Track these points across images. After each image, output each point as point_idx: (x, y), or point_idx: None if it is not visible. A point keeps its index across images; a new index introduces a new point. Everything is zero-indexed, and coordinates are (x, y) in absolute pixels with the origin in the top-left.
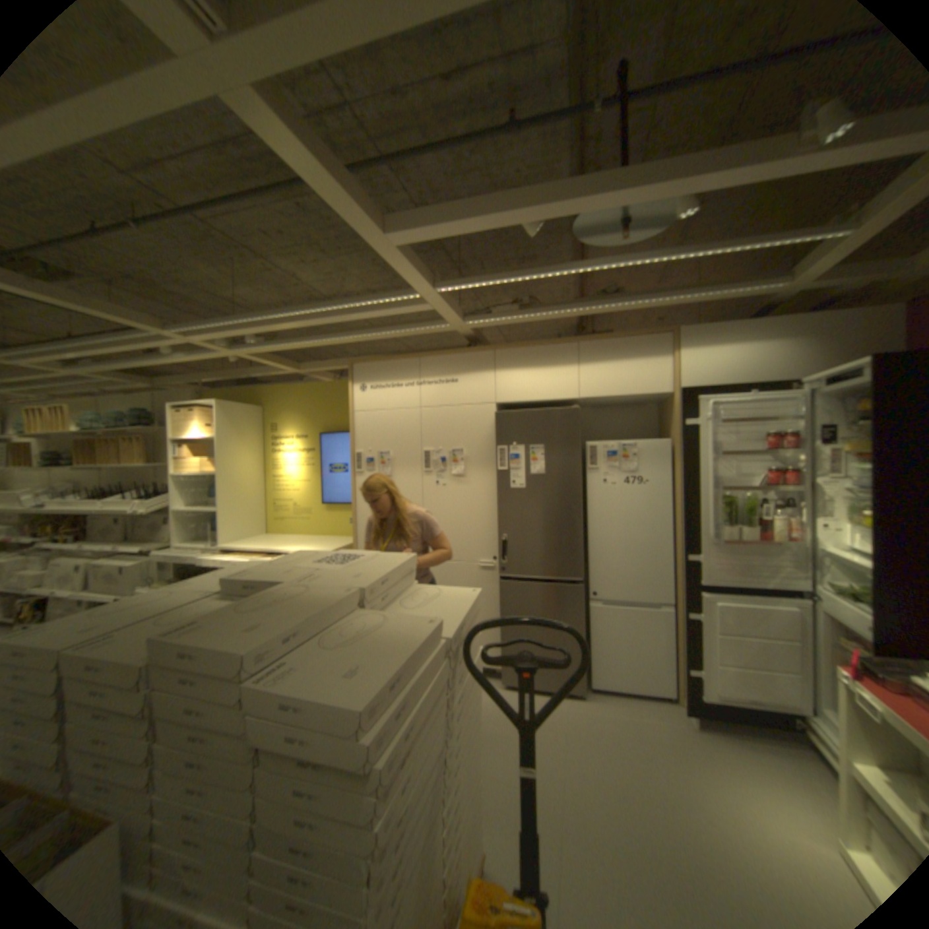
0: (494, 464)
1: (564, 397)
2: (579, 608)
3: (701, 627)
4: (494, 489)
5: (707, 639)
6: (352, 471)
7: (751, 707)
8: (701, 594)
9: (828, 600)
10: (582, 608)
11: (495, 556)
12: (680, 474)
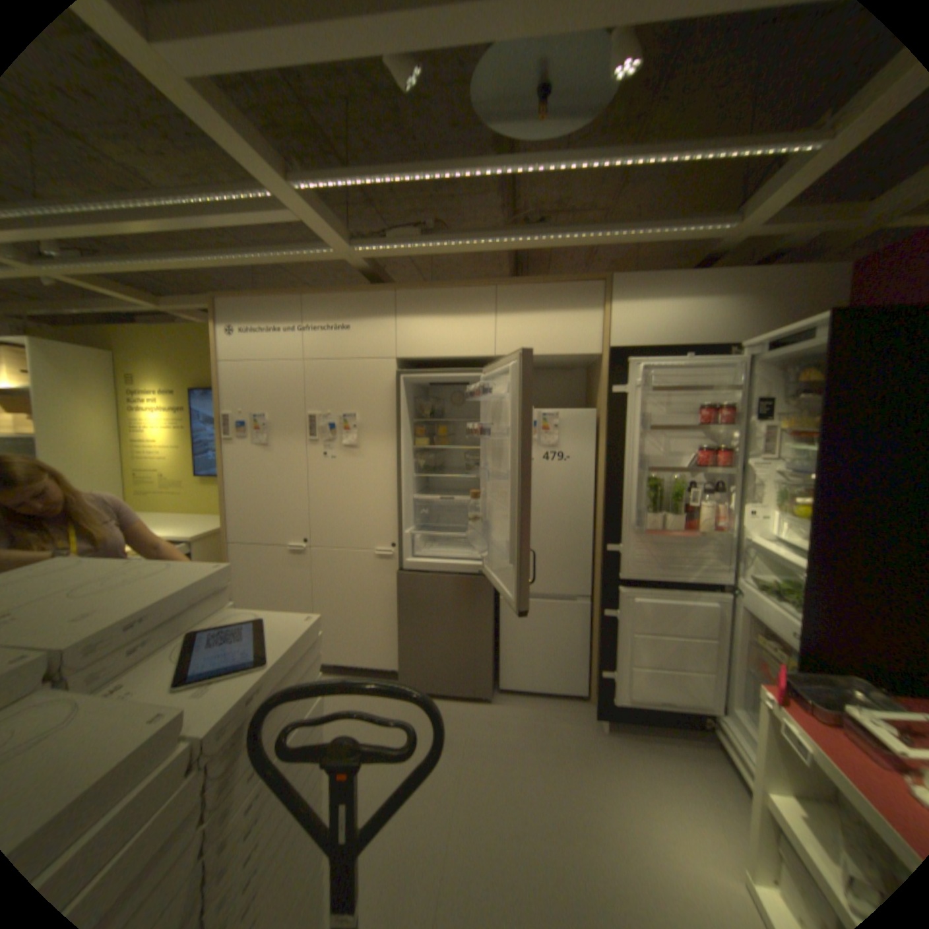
0: (393, 433)
1: (477, 353)
2: (487, 602)
3: (615, 624)
4: (393, 464)
5: (621, 637)
6: (217, 437)
7: (663, 708)
8: (618, 587)
9: (750, 595)
10: (489, 602)
11: (394, 542)
12: (603, 450)
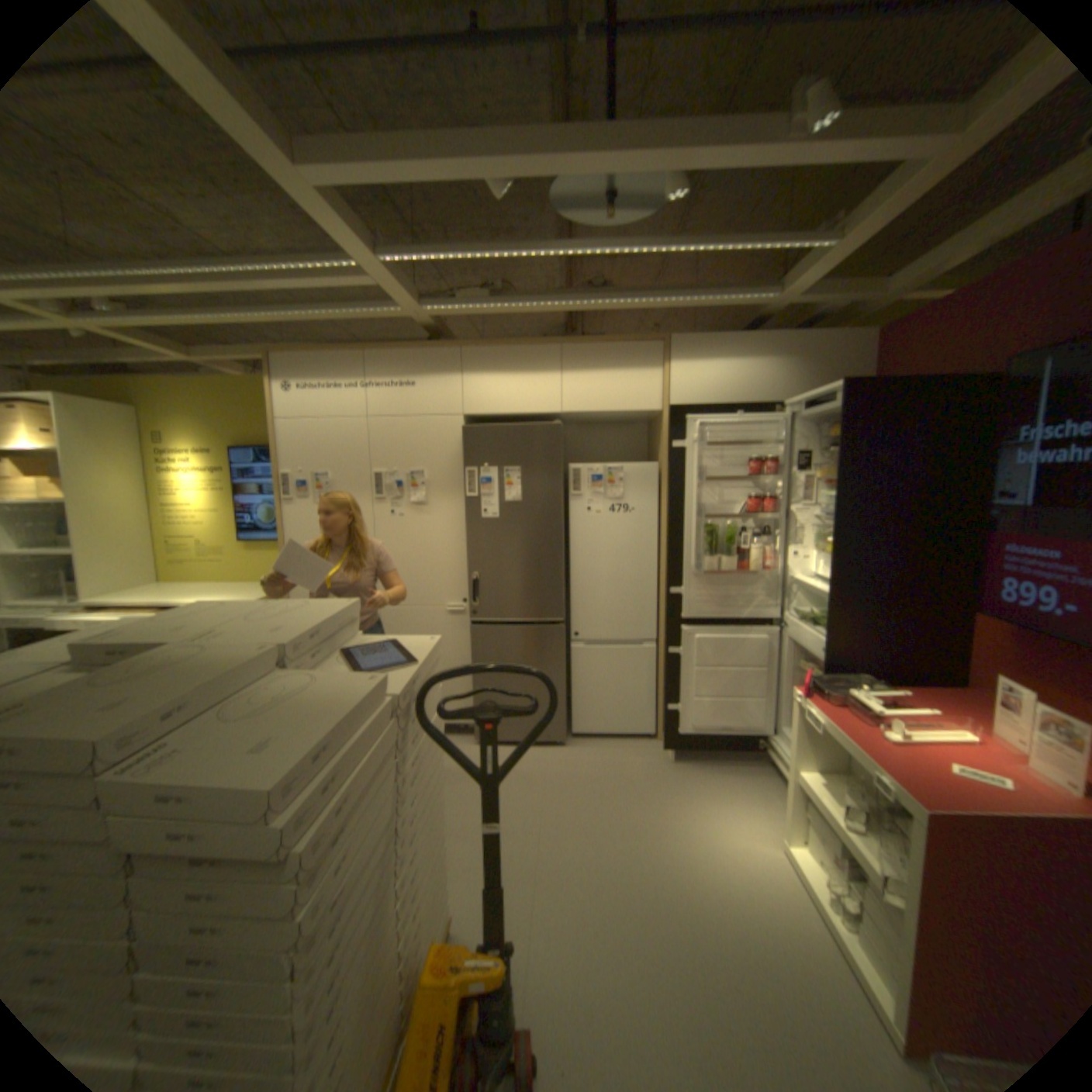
0: (462, 490)
1: (544, 410)
2: (559, 650)
3: (679, 660)
4: (463, 520)
5: (684, 671)
6: (276, 498)
7: (721, 733)
8: (680, 627)
9: (792, 626)
10: (561, 649)
11: (465, 598)
12: (665, 502)
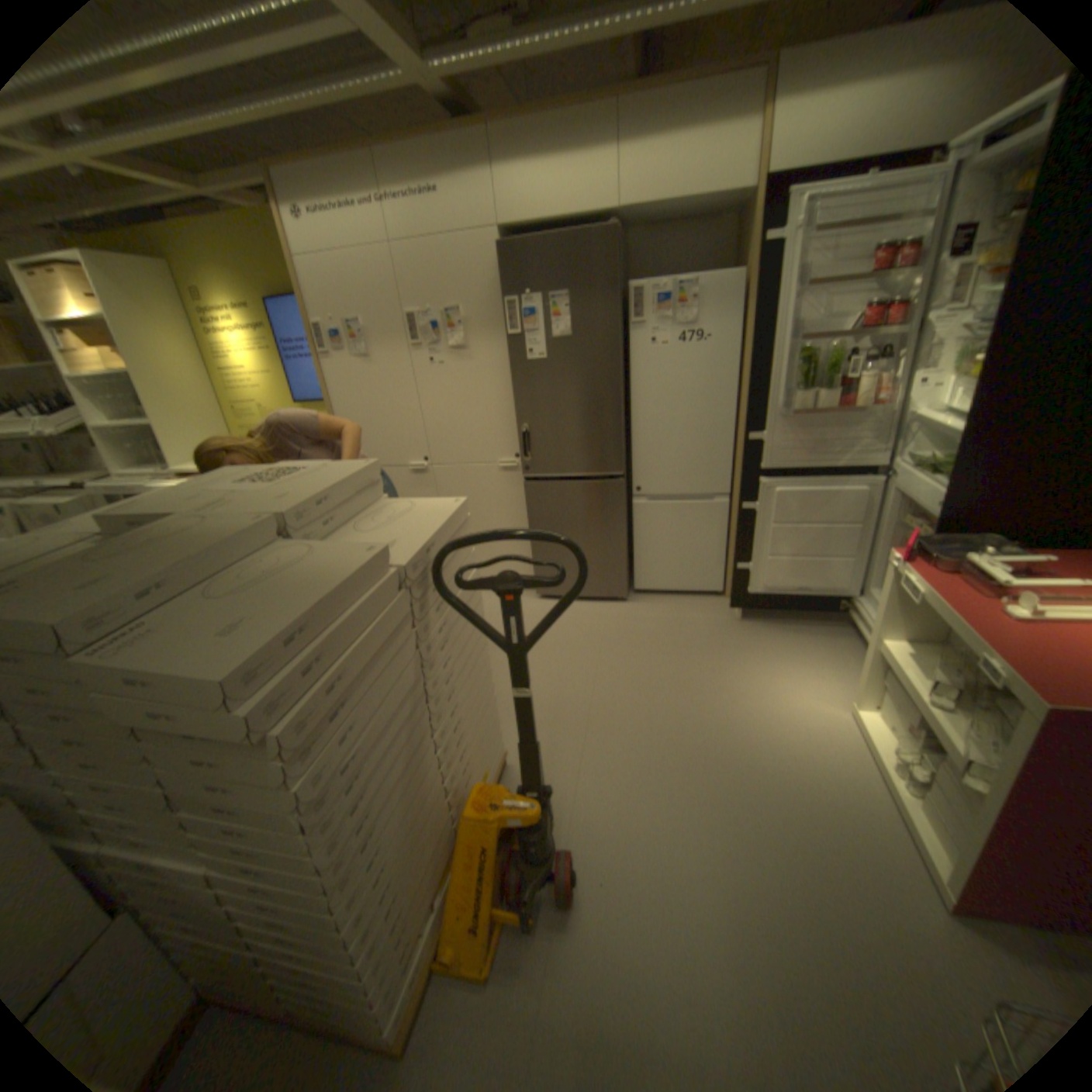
0: (503, 327)
1: (596, 207)
2: (618, 506)
3: (754, 516)
4: (507, 364)
5: (758, 528)
6: (312, 353)
7: (797, 592)
8: (758, 478)
9: (903, 474)
10: (621, 506)
11: (517, 453)
12: (751, 322)
